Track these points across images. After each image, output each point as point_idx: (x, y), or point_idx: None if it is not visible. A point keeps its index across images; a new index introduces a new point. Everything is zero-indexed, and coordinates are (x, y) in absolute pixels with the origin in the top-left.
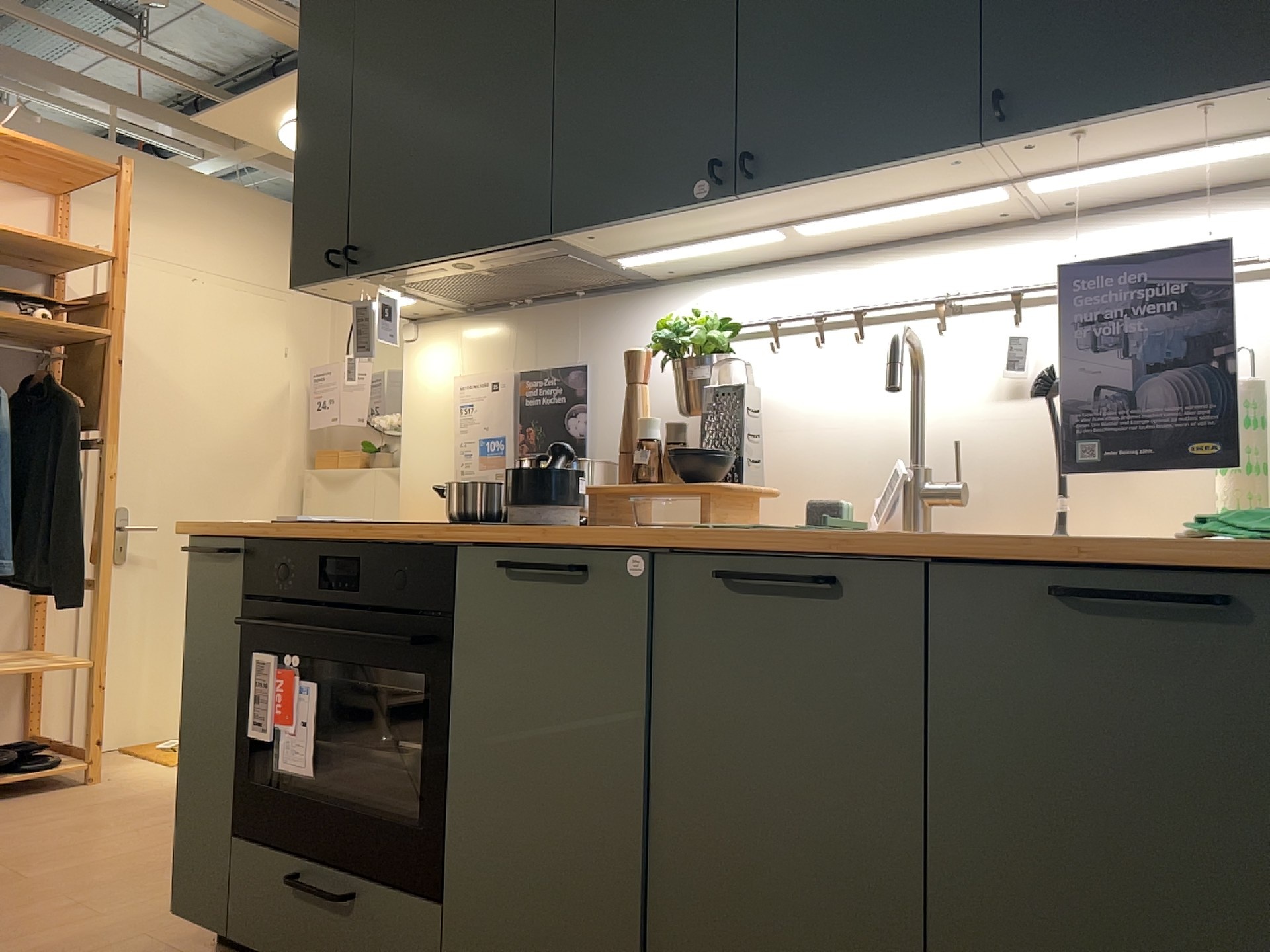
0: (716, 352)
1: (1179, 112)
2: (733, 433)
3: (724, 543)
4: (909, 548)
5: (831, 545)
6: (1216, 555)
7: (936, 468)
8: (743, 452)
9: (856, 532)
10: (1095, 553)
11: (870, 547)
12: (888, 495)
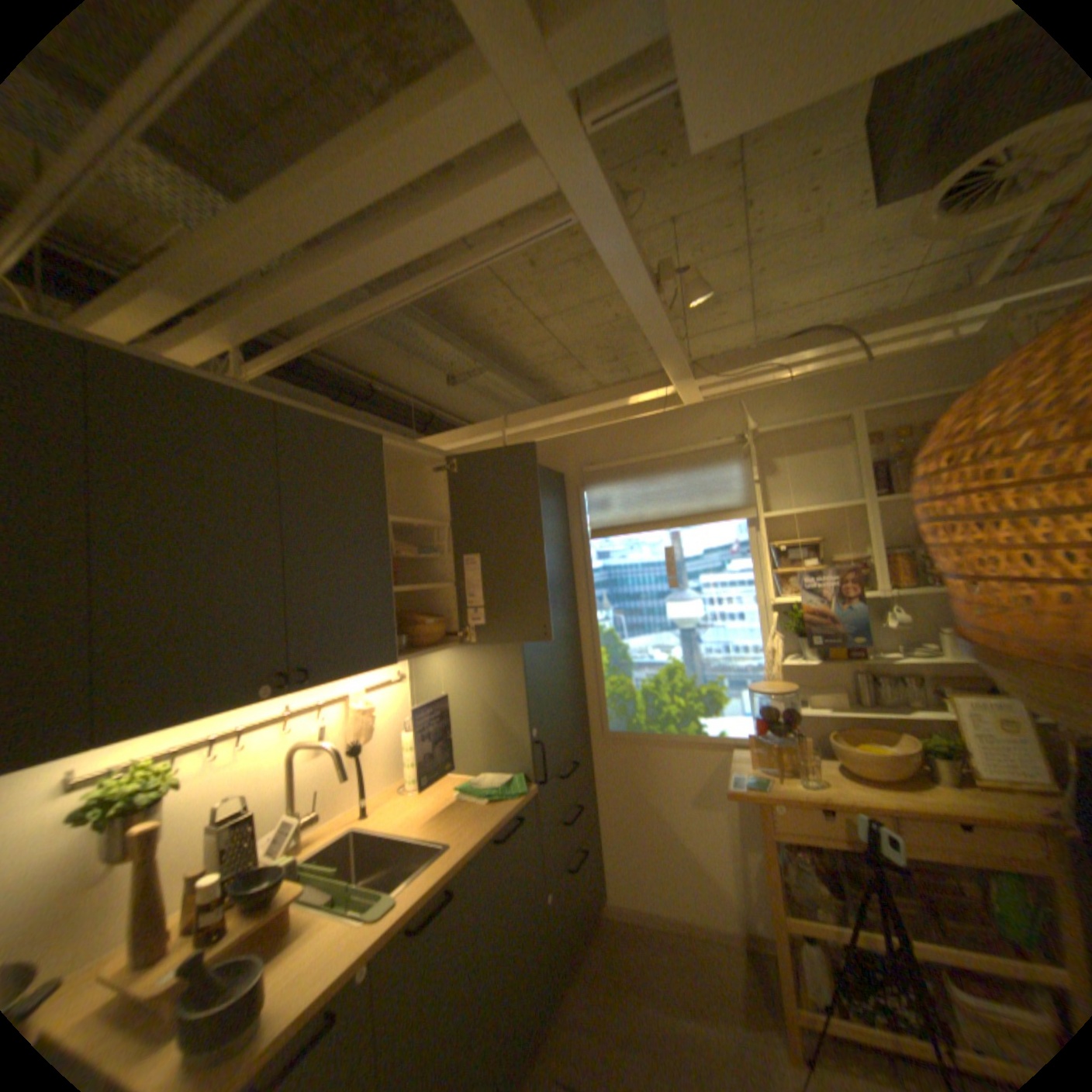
0: (155, 795)
1: (437, 651)
2: (247, 854)
3: (410, 915)
4: (468, 858)
5: (446, 878)
6: (512, 808)
7: (296, 810)
8: (245, 864)
9: (434, 866)
10: (502, 824)
11: (457, 868)
12: (277, 840)
